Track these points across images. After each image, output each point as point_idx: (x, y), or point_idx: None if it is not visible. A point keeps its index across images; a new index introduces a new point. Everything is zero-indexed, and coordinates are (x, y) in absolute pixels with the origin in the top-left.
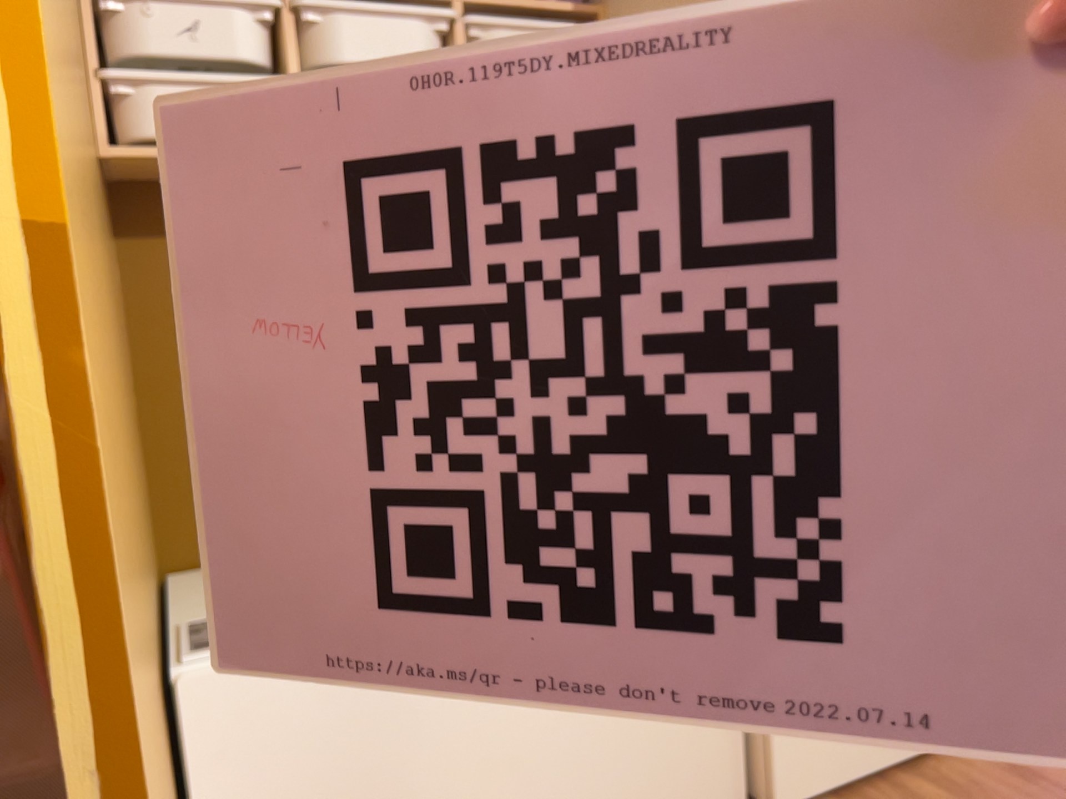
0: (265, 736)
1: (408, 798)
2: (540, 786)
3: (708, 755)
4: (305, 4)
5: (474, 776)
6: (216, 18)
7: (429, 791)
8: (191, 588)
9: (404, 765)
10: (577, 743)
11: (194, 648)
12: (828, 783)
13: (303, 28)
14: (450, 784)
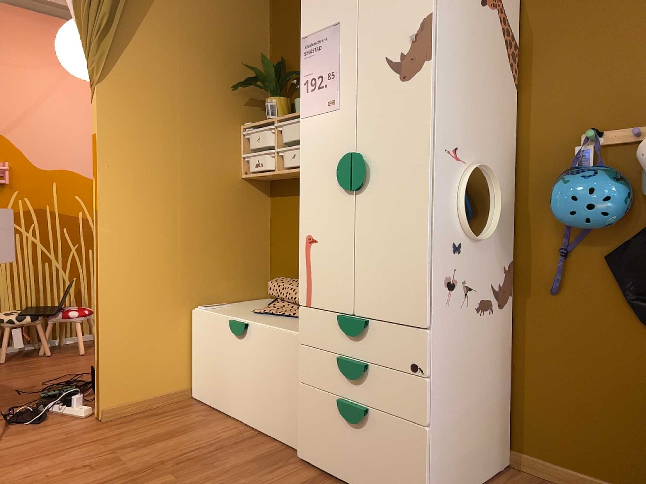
0: (201, 331)
1: (220, 367)
2: (245, 387)
3: (289, 417)
4: (277, 125)
5: (232, 371)
6: (261, 135)
7: (224, 368)
8: (256, 301)
9: (220, 356)
10: (254, 380)
11: (207, 305)
12: (317, 462)
13: (281, 131)
14: (228, 369)
